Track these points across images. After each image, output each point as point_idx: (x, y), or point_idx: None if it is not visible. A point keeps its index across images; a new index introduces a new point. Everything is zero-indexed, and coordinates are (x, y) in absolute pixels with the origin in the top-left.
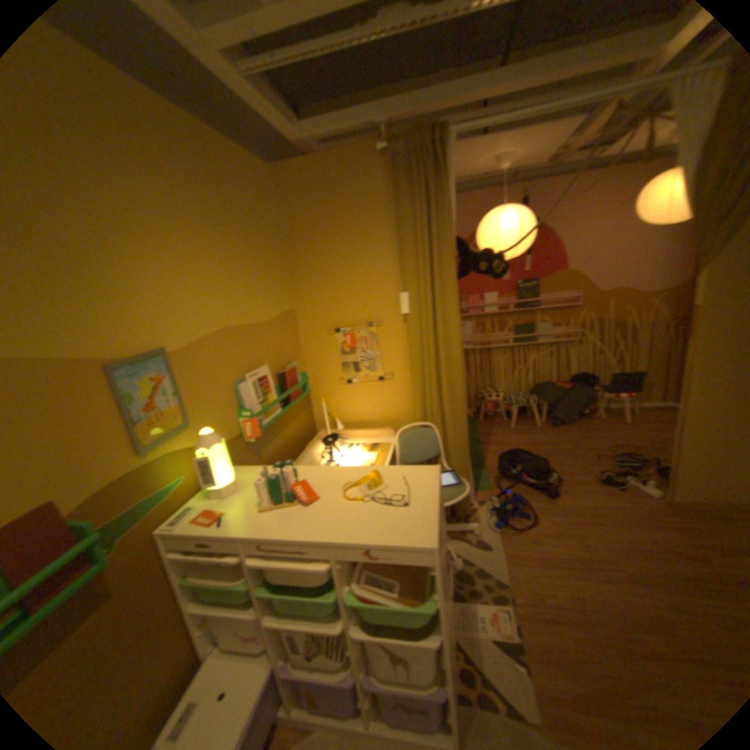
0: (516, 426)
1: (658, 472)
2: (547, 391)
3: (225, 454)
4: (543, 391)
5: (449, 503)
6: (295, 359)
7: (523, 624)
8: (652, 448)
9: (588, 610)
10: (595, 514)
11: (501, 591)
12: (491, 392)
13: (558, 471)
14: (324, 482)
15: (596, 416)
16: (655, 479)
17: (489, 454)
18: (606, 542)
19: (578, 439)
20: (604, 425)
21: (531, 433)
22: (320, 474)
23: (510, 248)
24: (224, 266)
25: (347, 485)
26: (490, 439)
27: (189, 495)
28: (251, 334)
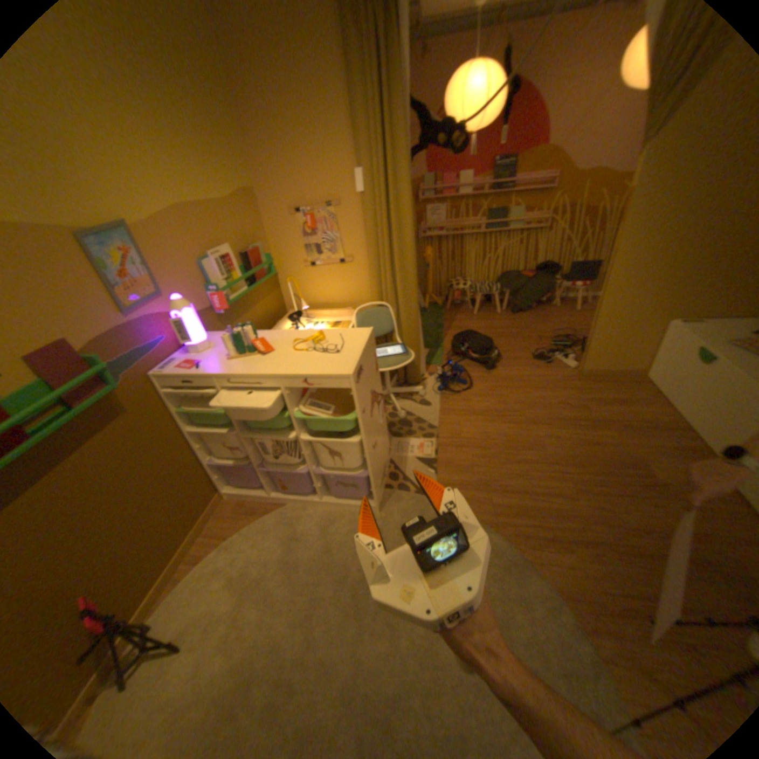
0: (478, 313)
1: (582, 349)
2: (510, 280)
3: (195, 318)
4: (507, 279)
5: (393, 368)
6: (257, 240)
7: (440, 448)
8: (587, 331)
9: (488, 439)
10: (518, 380)
11: (430, 430)
12: (458, 281)
13: (501, 349)
14: (280, 341)
15: (552, 304)
16: (577, 355)
17: (447, 337)
18: (519, 398)
19: (527, 324)
20: (555, 312)
21: (489, 319)
22: (277, 336)
23: (475, 118)
24: (166, 135)
25: (297, 342)
26: (451, 325)
27: (171, 351)
28: (206, 211)
